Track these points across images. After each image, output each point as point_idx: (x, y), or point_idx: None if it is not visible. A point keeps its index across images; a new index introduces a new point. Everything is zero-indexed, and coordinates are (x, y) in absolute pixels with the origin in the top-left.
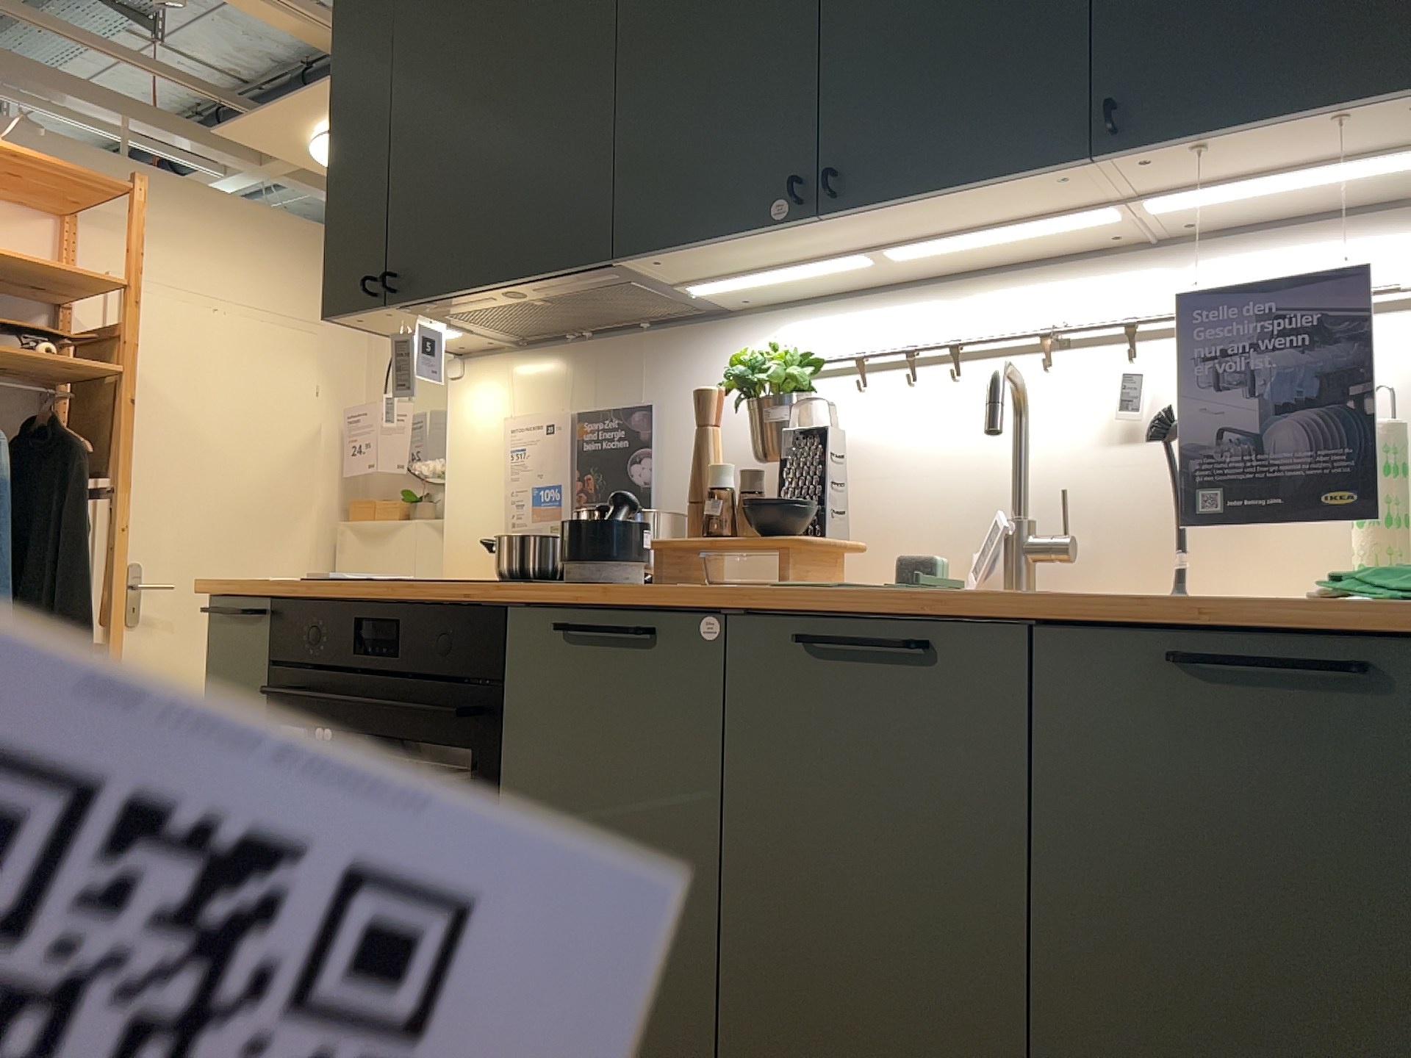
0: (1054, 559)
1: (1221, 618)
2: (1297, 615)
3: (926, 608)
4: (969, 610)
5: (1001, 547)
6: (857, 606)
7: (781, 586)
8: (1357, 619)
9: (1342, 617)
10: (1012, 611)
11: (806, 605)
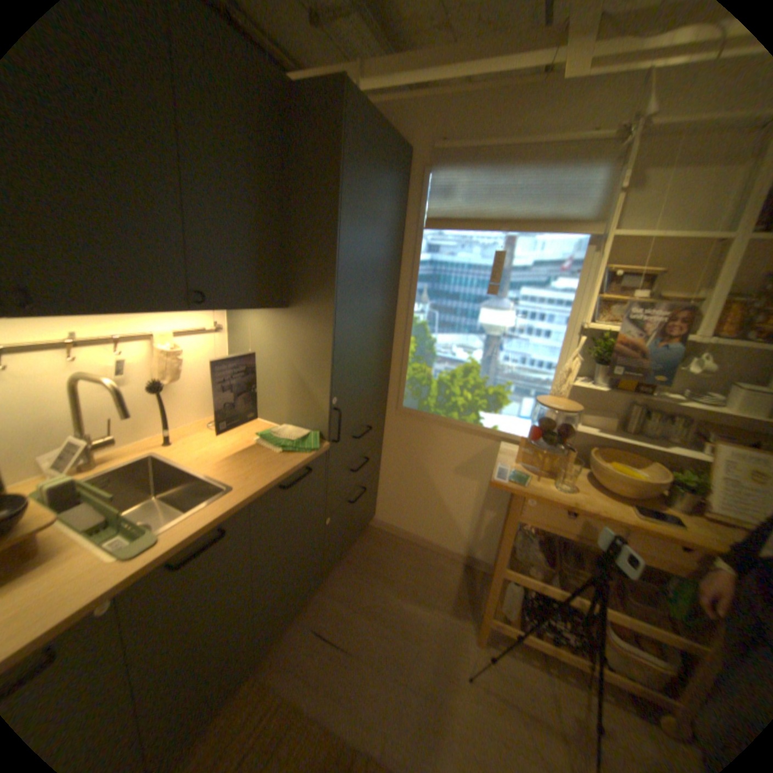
0: (102, 446)
1: (289, 473)
2: (294, 463)
3: (220, 518)
4: (234, 509)
5: (80, 453)
6: (185, 536)
7: (124, 554)
8: (303, 459)
9: (307, 461)
10: (247, 501)
11: (170, 553)
